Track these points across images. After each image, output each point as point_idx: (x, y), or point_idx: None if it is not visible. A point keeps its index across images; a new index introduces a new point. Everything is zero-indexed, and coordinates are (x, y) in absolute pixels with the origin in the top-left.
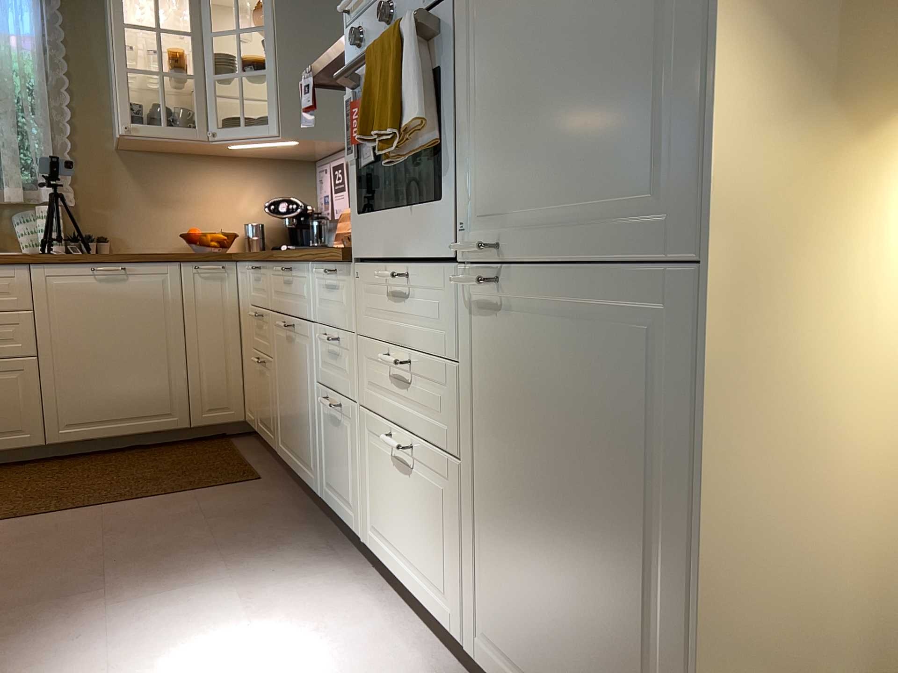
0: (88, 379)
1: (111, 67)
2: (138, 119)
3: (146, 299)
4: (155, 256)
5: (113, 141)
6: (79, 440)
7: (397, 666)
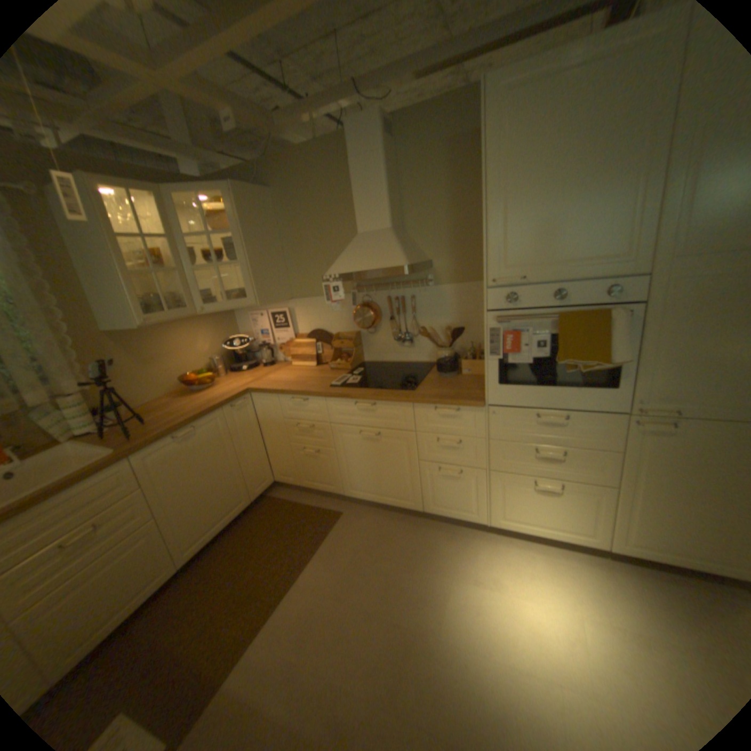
0: (191, 512)
1: (82, 266)
2: (142, 311)
3: (210, 441)
4: (209, 410)
5: (96, 325)
6: (197, 553)
7: (571, 570)
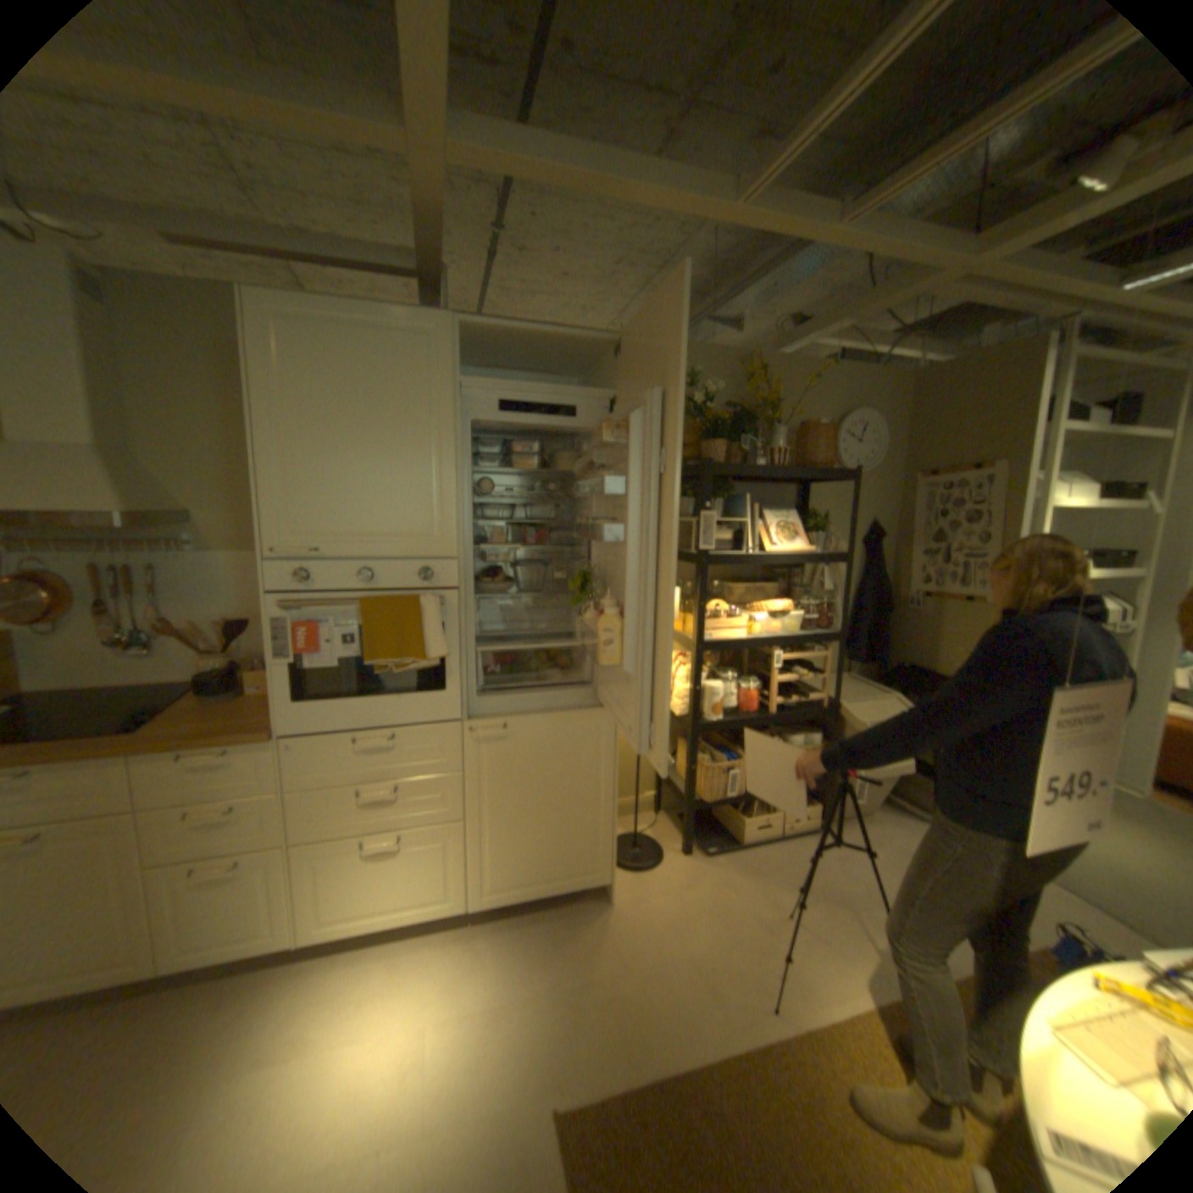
0: None
1: None
2: None
3: None
4: None
5: None
6: None
7: (417, 965)
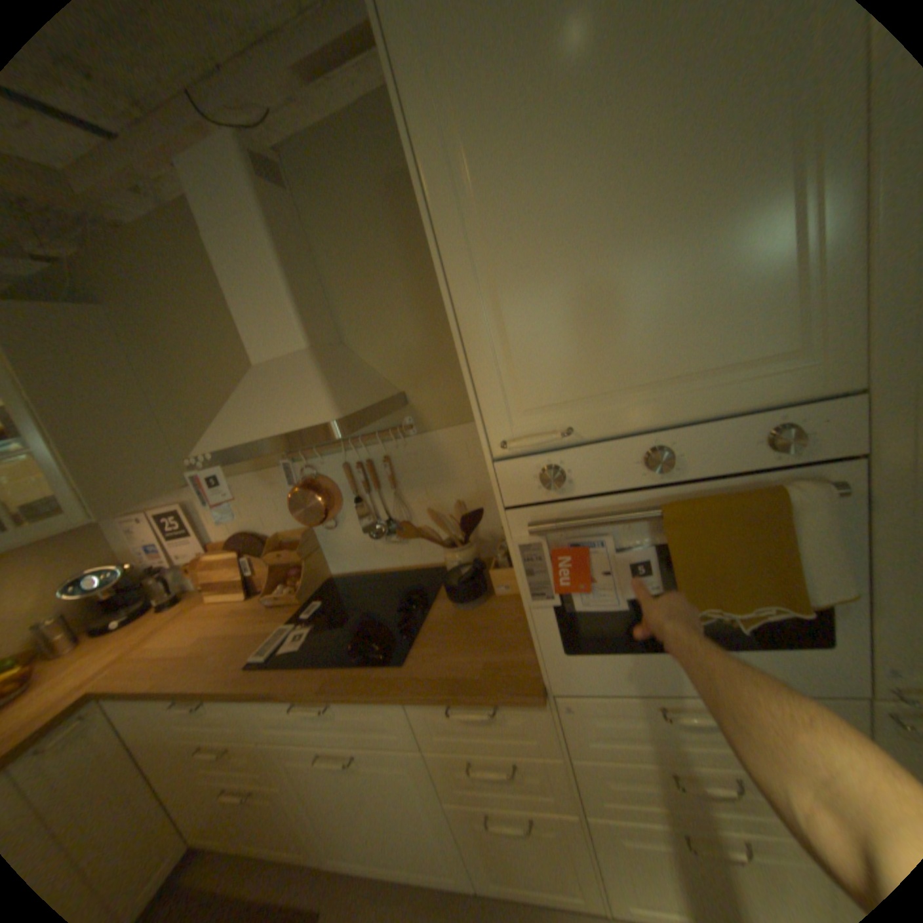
0: None
1: None
2: None
3: None
4: None
5: None
6: None
7: None
